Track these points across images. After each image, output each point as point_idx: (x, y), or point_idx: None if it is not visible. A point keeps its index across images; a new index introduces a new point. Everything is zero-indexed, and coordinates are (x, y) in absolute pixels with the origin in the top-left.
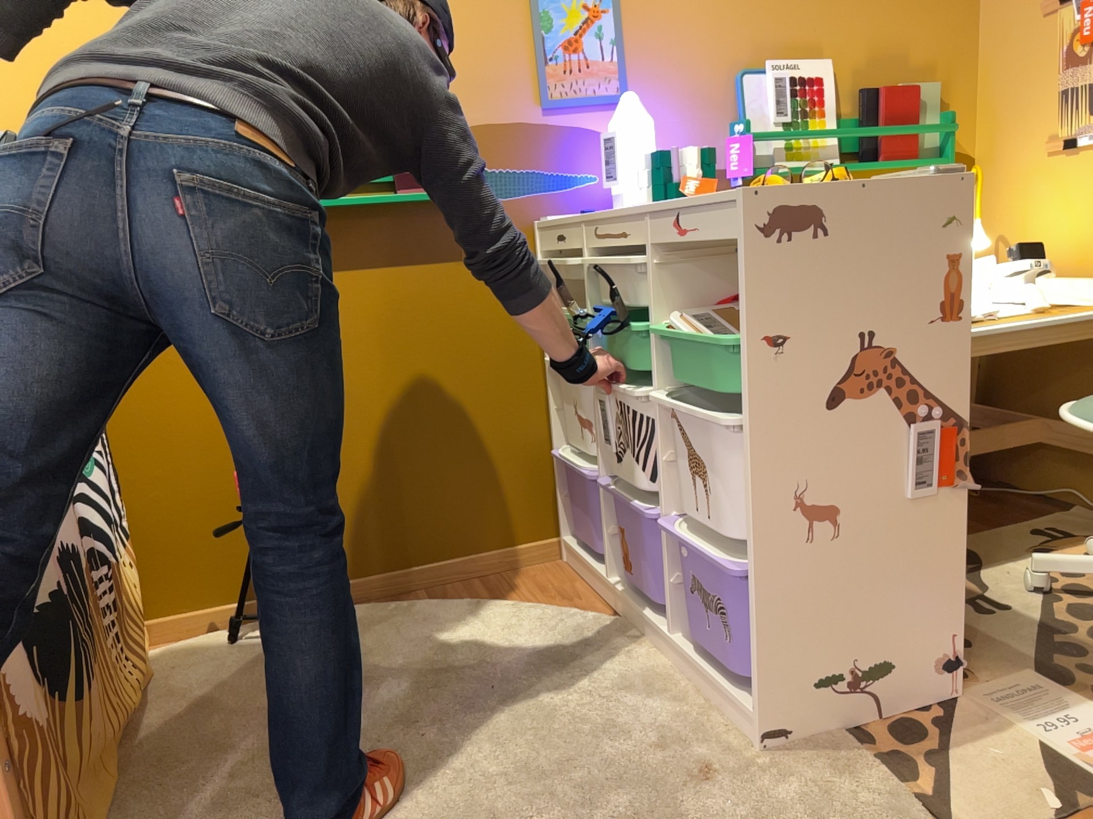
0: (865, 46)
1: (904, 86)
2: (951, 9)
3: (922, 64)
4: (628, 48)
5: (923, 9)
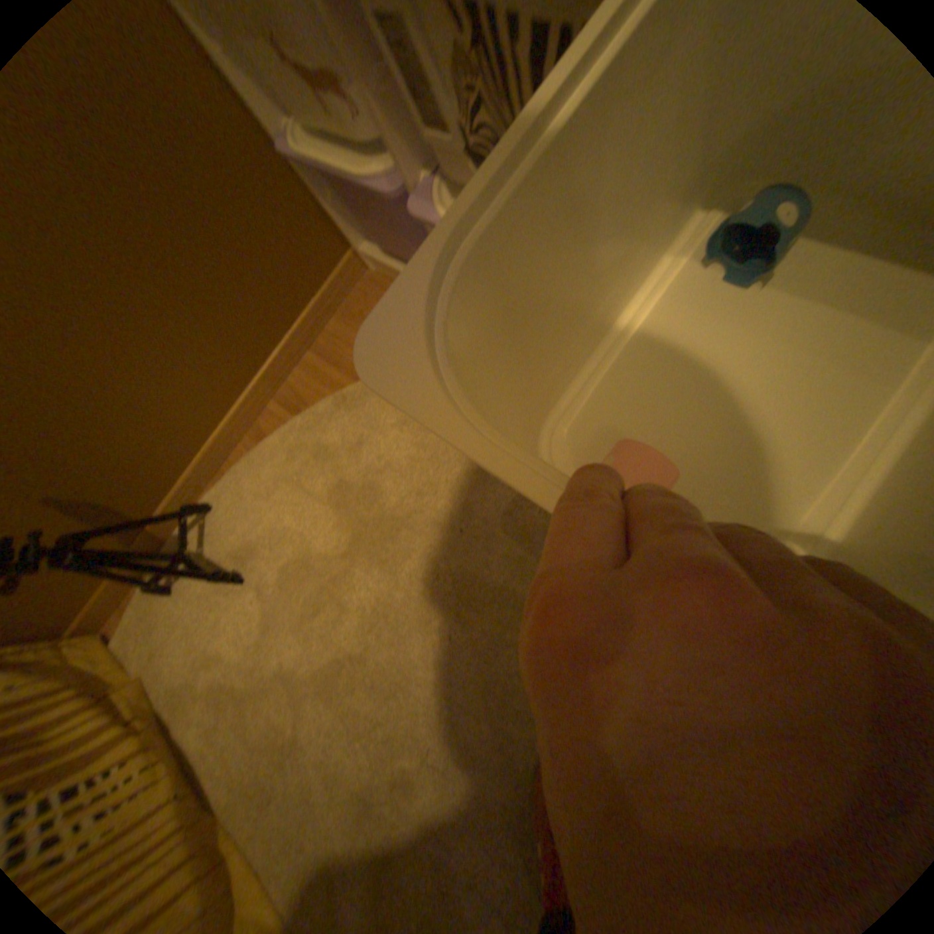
0: None
1: None
2: None
3: None
4: None
5: None
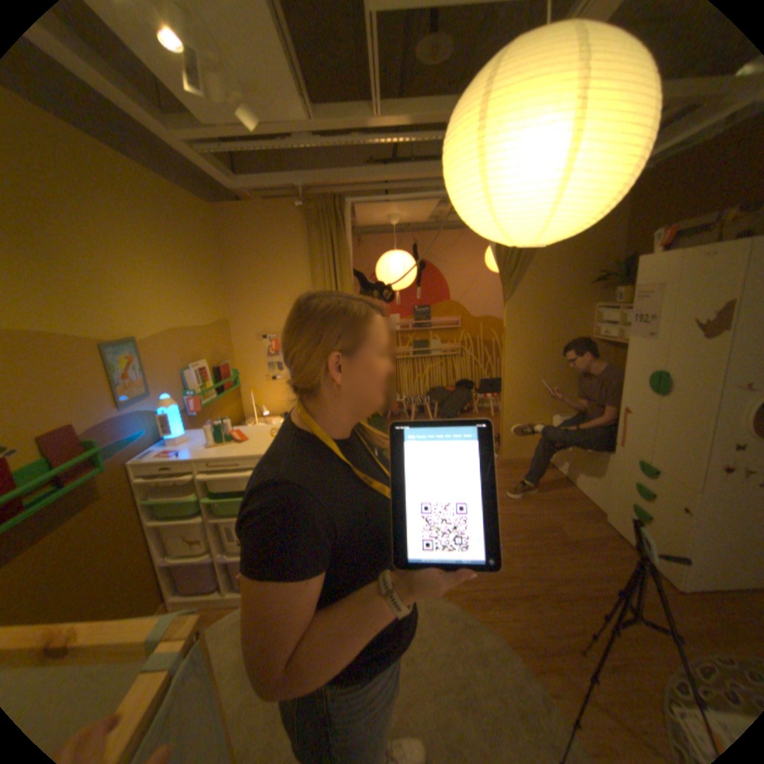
0: (210, 352)
1: (224, 364)
2: (225, 335)
3: (223, 354)
4: (144, 371)
5: (220, 336)
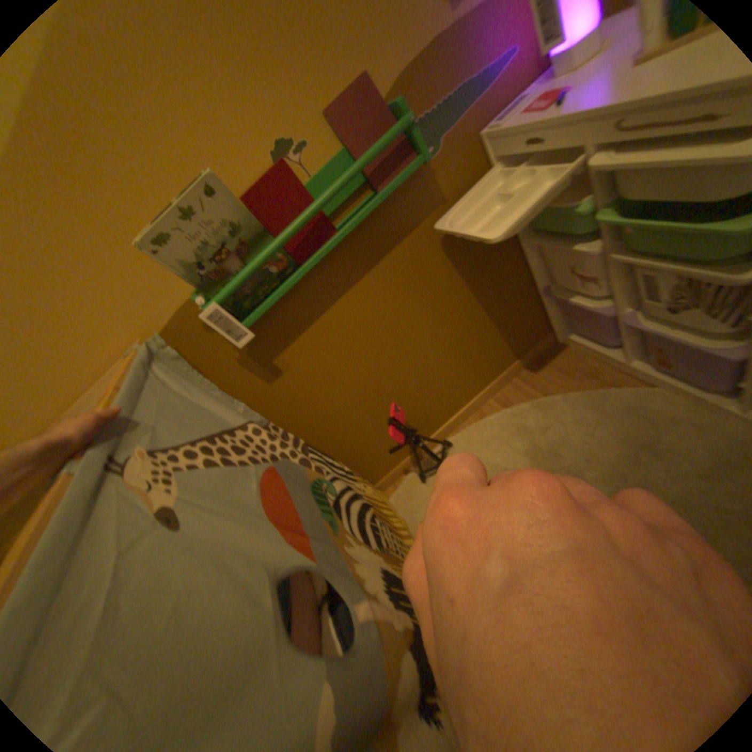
0: None
1: None
2: None
3: None
4: None
5: None
